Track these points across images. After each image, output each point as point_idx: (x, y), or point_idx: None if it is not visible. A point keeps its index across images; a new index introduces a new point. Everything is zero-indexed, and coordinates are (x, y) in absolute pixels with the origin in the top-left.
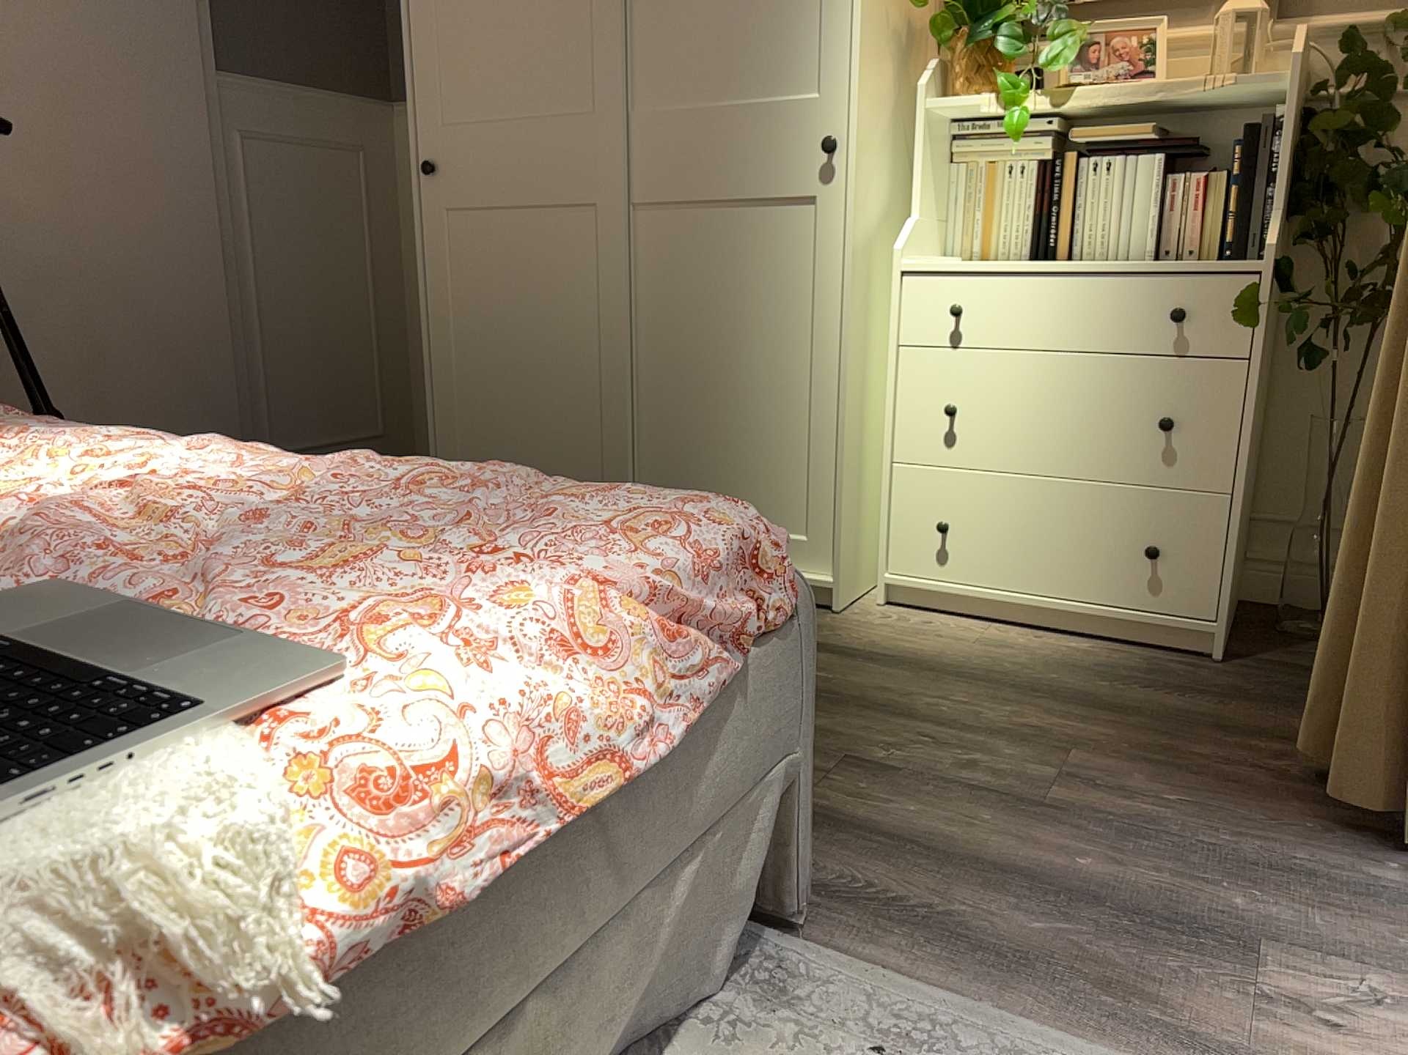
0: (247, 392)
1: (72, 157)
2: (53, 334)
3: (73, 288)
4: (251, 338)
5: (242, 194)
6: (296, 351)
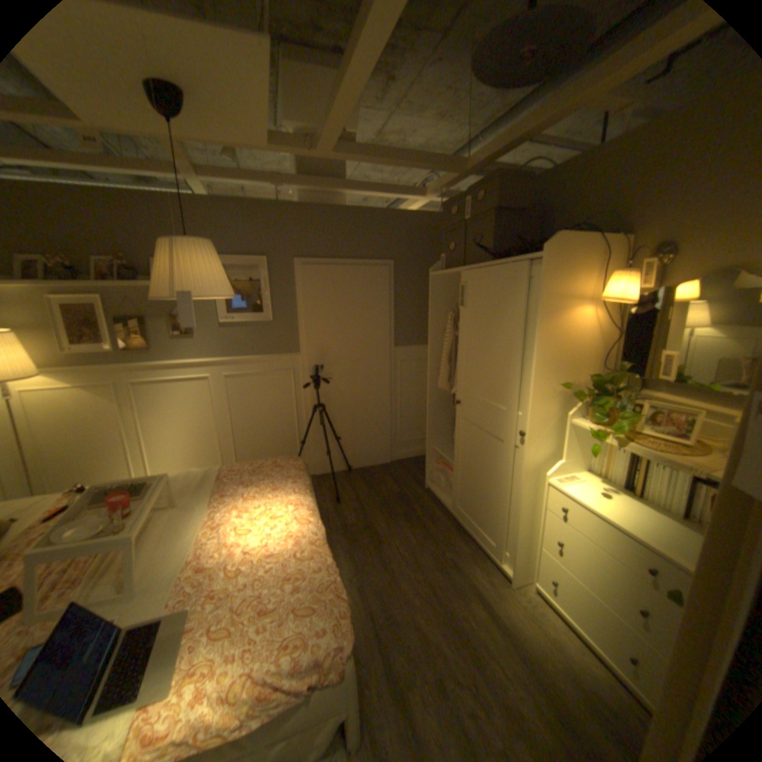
0: (392, 427)
1: (352, 375)
2: (343, 416)
3: (349, 405)
4: (395, 412)
5: (397, 376)
6: (408, 415)
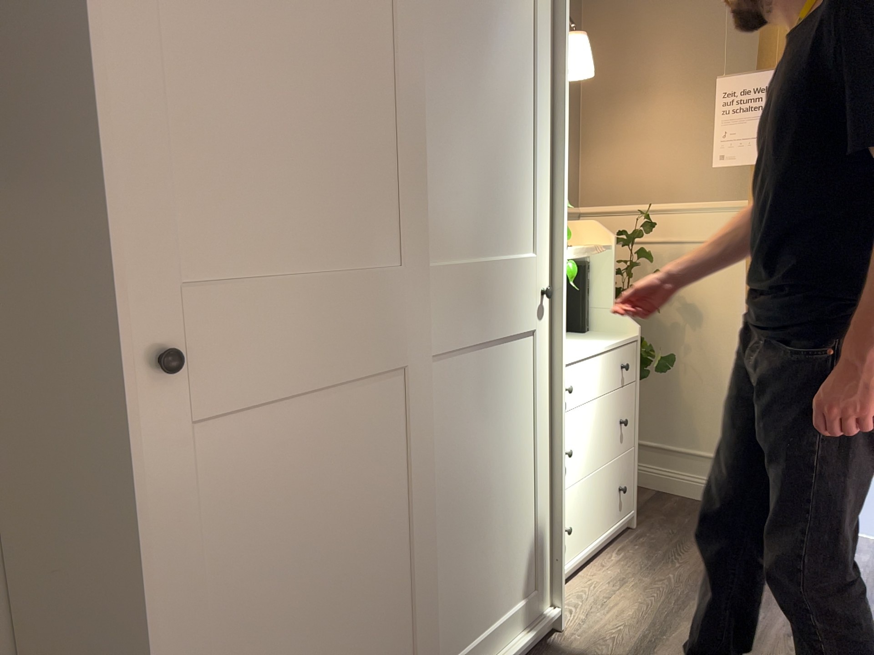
0: None
1: None
2: None
3: None
4: None
5: None
6: None
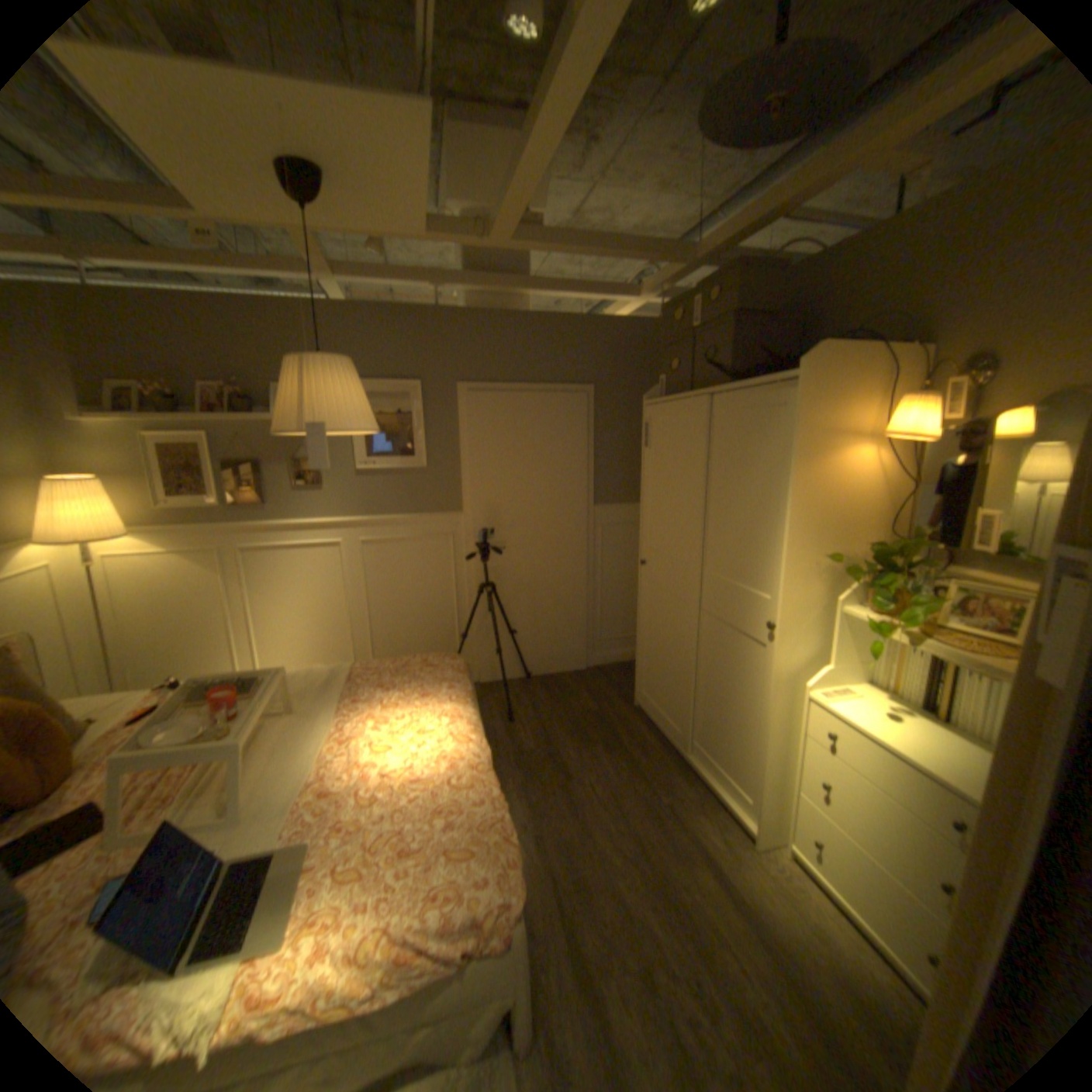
0: (589, 619)
1: (534, 545)
2: (521, 601)
3: (529, 587)
4: (594, 599)
5: (597, 547)
6: (612, 603)
